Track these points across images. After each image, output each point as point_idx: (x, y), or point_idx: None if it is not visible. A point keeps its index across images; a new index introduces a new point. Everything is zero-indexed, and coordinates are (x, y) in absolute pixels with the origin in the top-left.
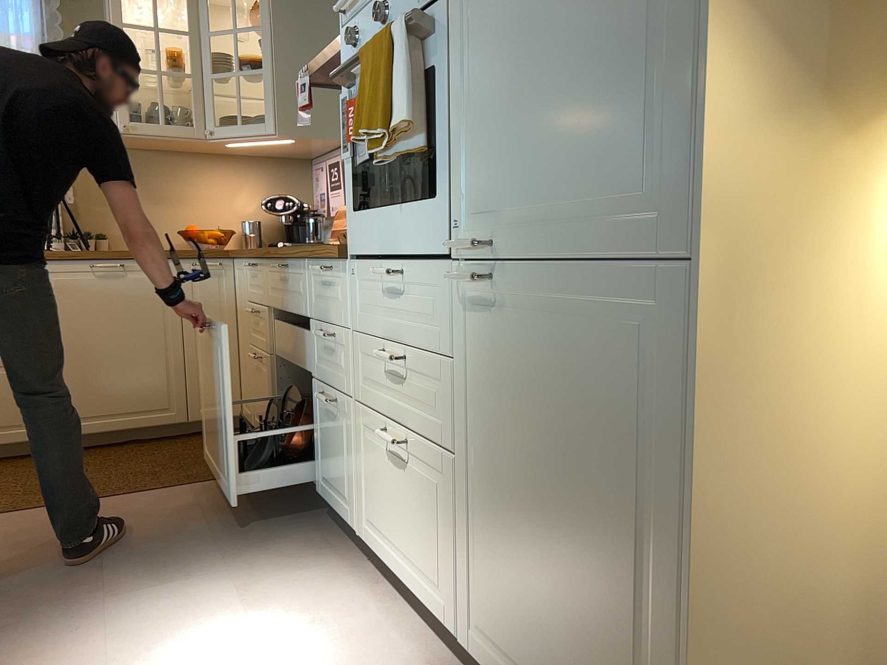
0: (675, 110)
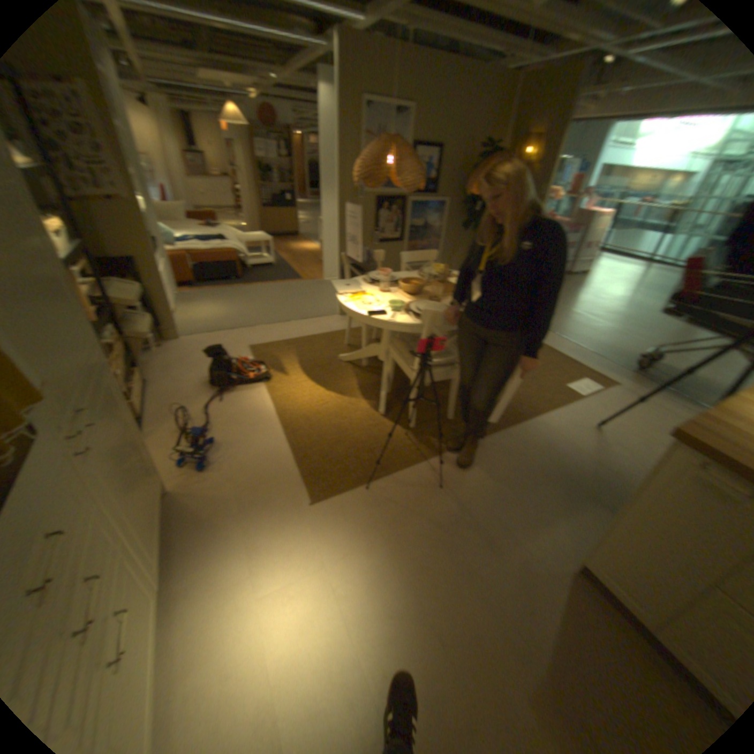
0: (76, 320)
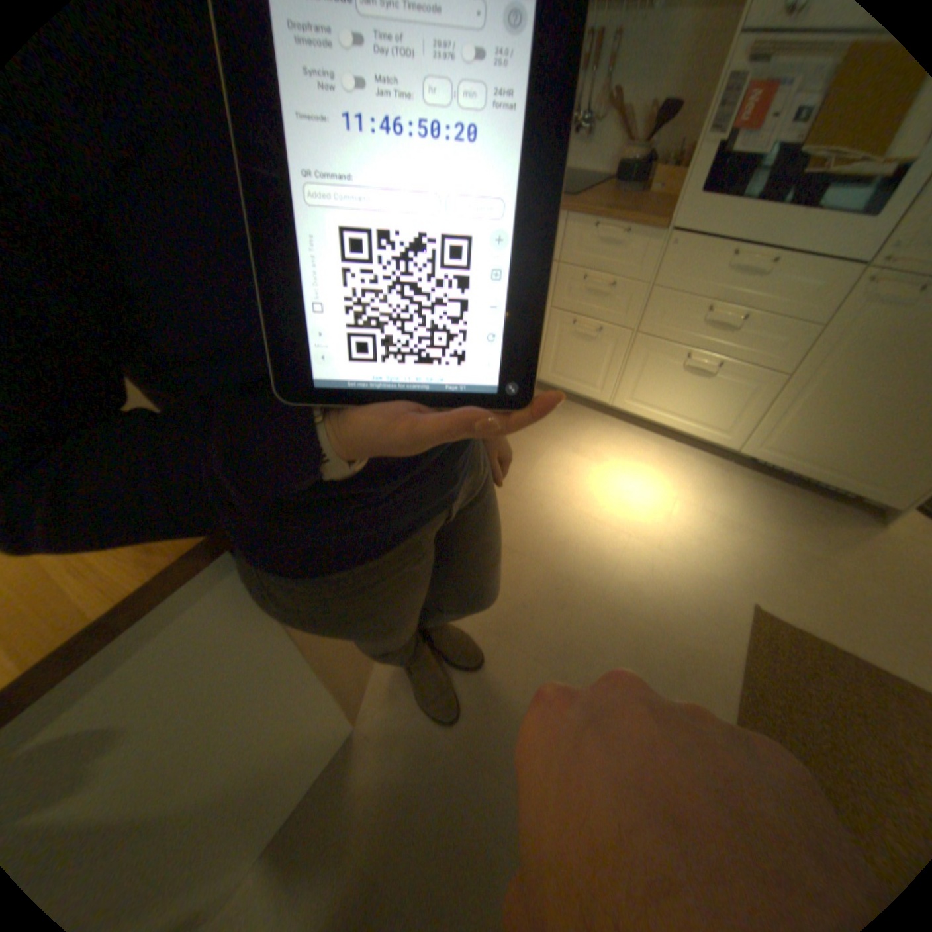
0: None
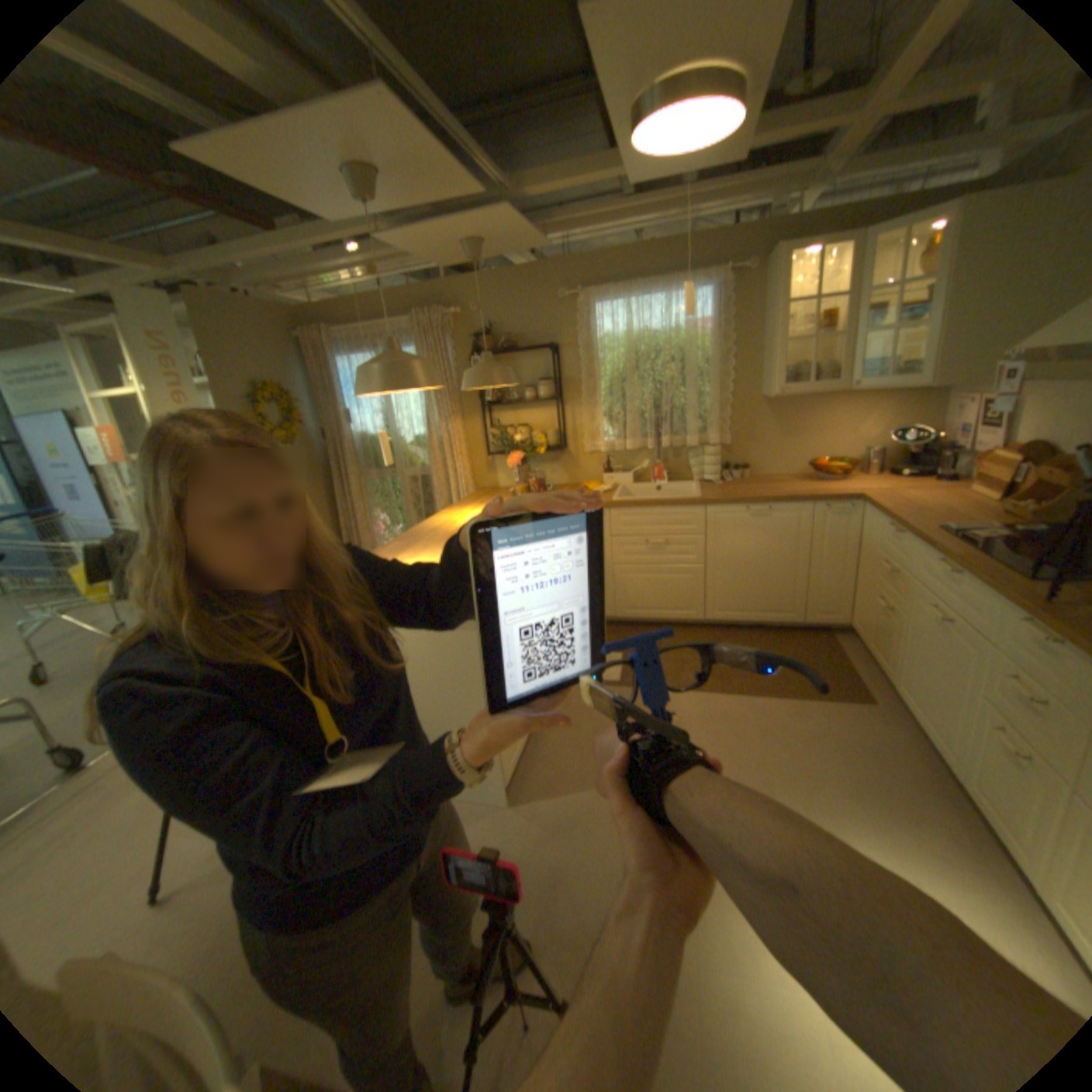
0: None
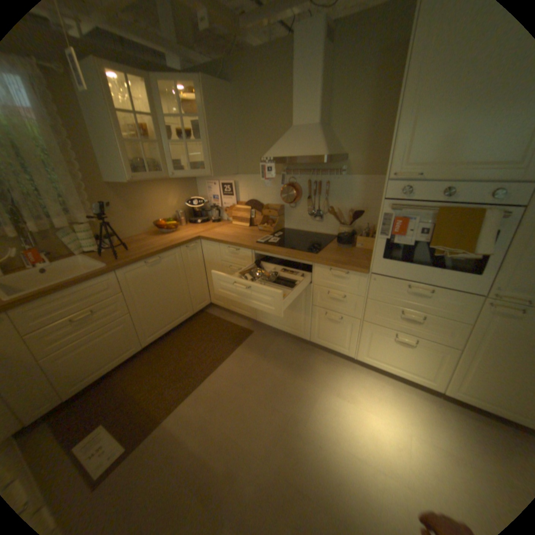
0: None
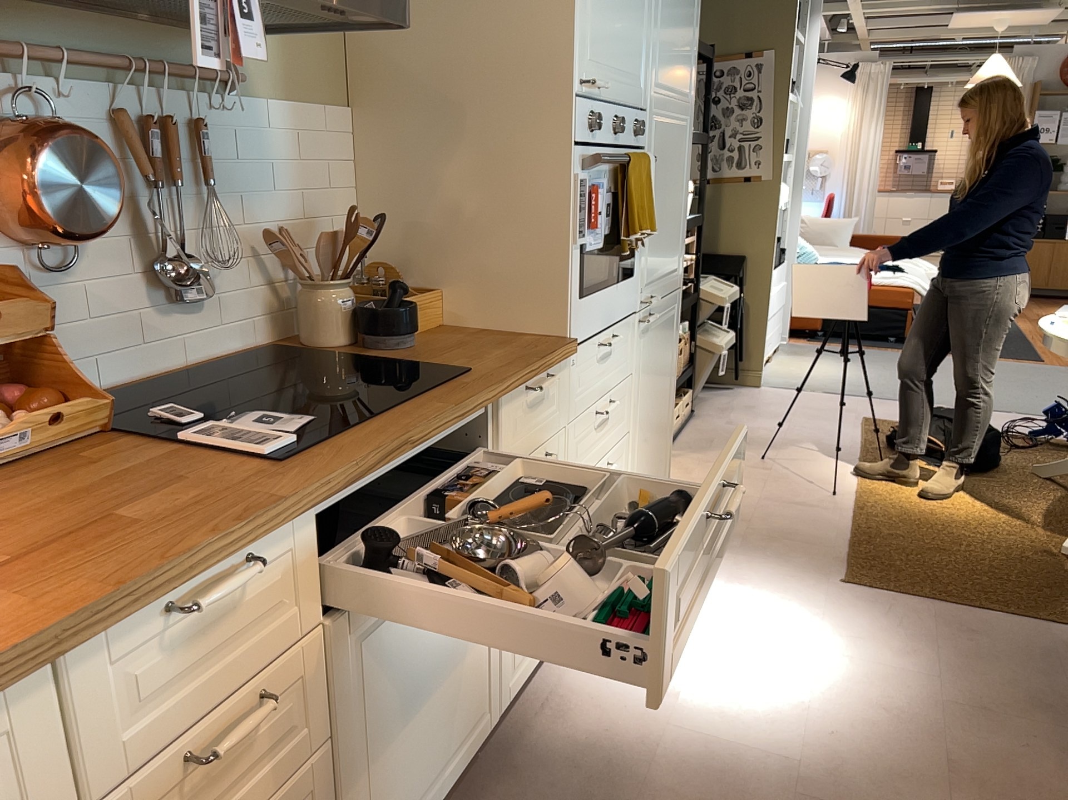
0: (680, 240)
